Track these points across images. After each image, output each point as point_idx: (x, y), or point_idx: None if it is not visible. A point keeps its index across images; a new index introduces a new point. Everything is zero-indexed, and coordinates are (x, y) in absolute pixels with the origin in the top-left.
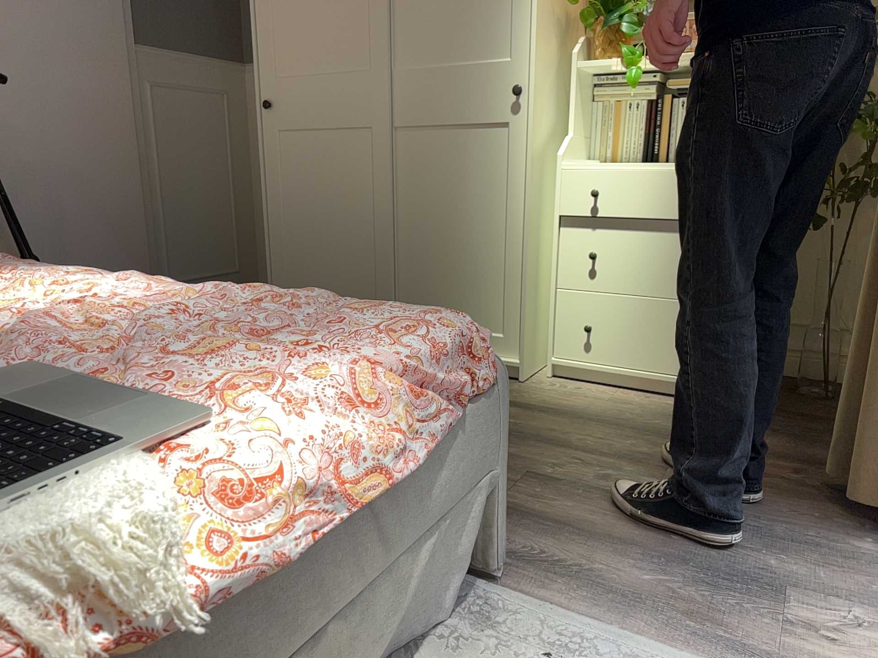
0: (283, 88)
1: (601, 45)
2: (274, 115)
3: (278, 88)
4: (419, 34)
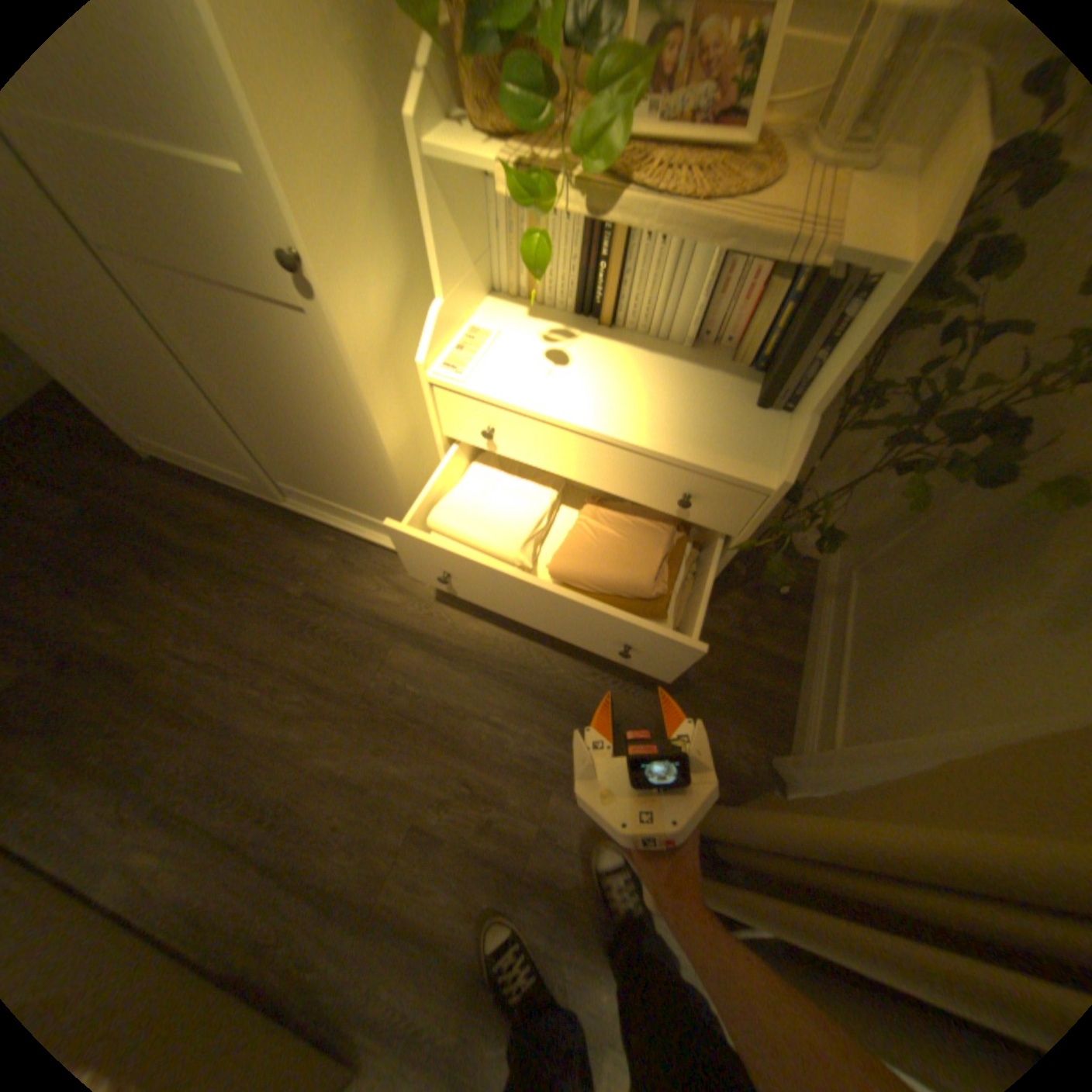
0: None
1: (473, 88)
2: None
3: None
4: None
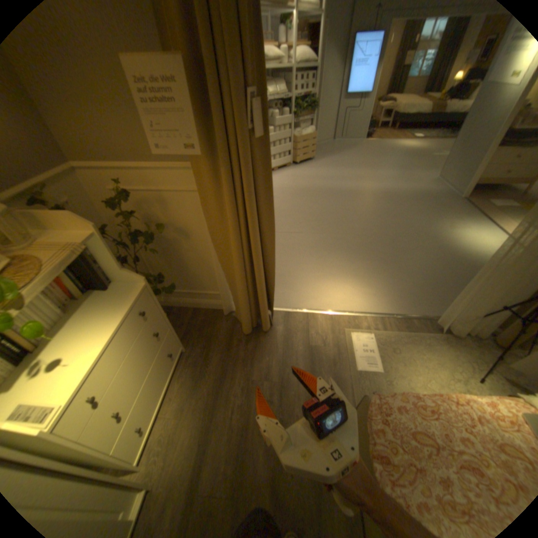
0: None
1: None
2: None
3: None
4: None
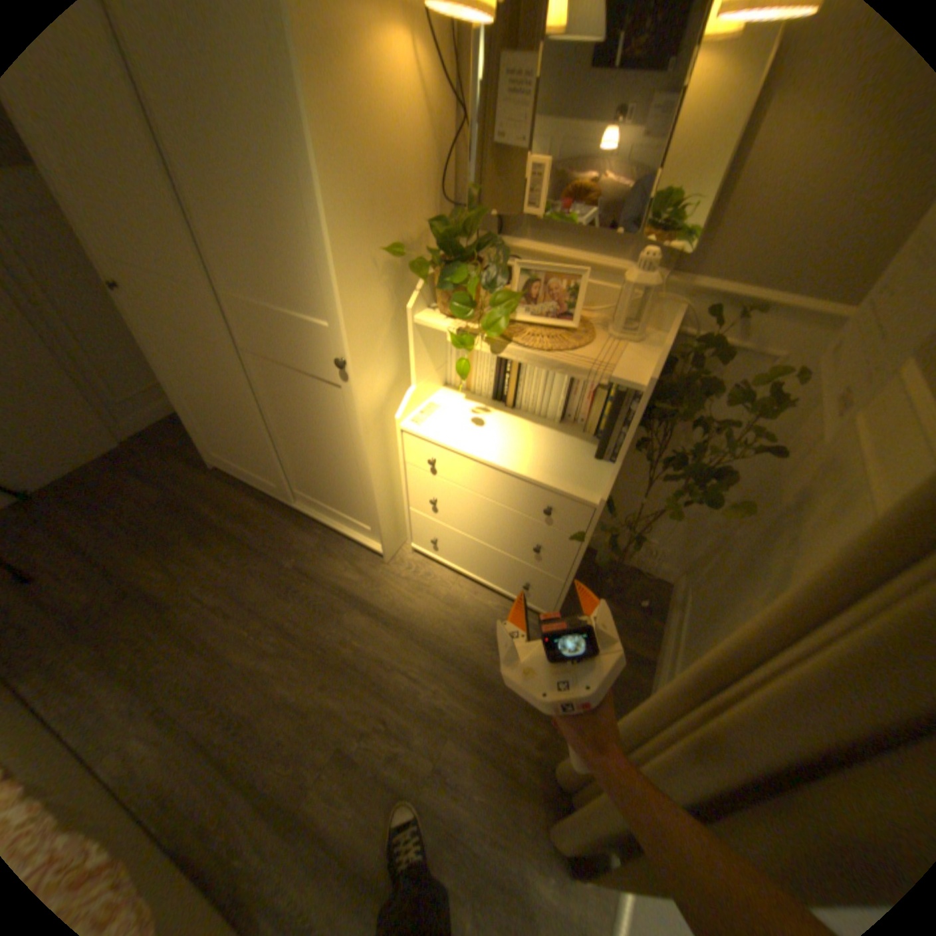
0: (121, 273)
1: (441, 298)
2: (125, 297)
3: (116, 271)
4: (231, 259)
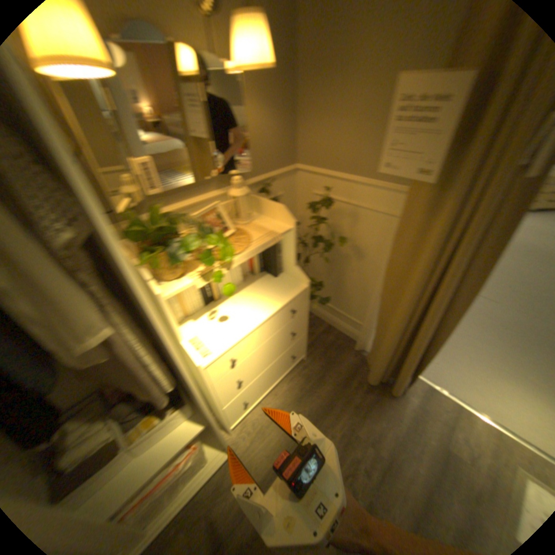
0: None
1: (171, 271)
2: None
3: None
4: None
